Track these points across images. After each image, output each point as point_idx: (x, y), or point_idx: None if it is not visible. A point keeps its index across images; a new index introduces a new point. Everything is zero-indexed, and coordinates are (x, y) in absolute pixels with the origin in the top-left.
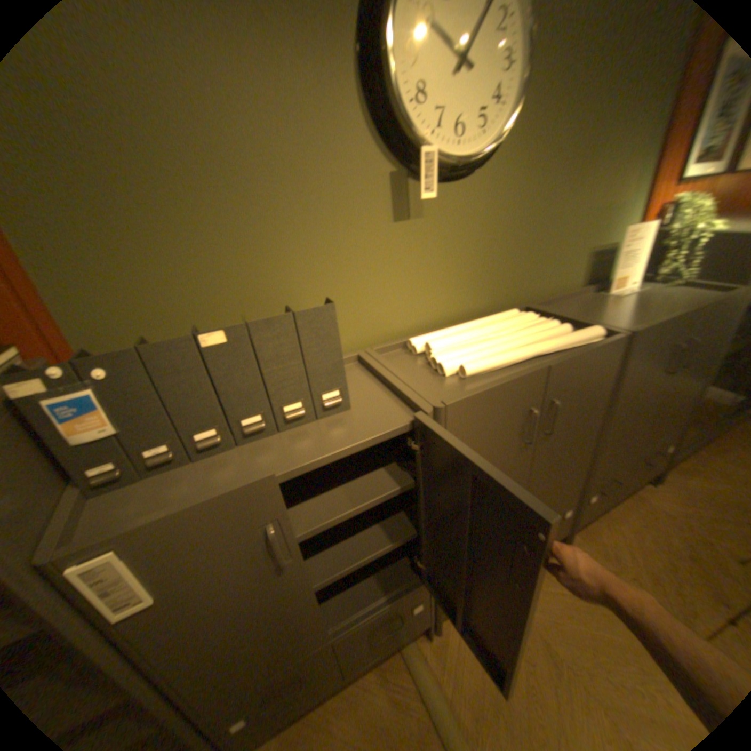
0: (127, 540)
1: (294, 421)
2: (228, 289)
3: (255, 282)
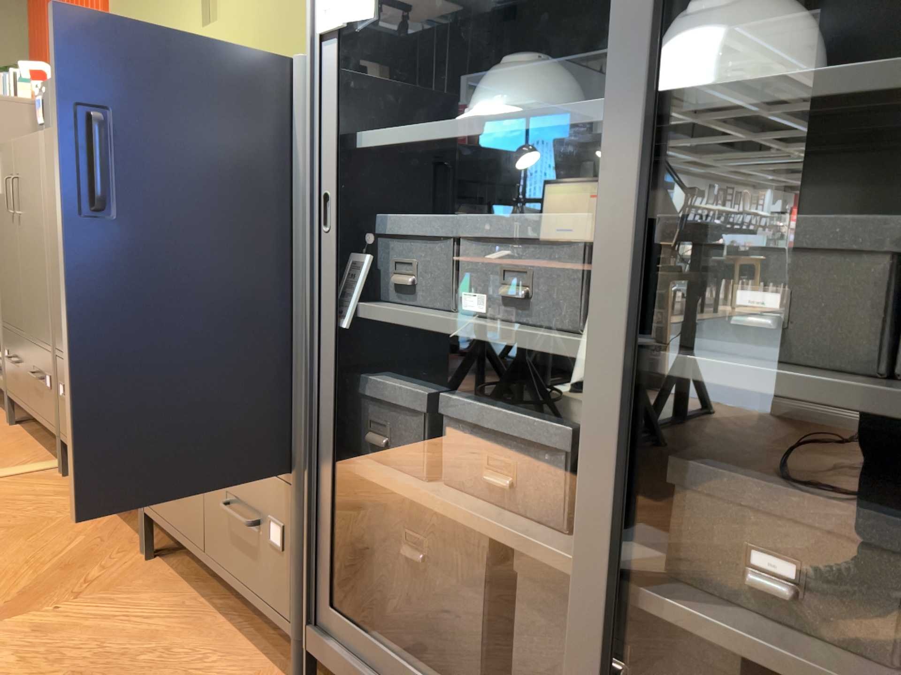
0: None
1: None
2: None
3: None
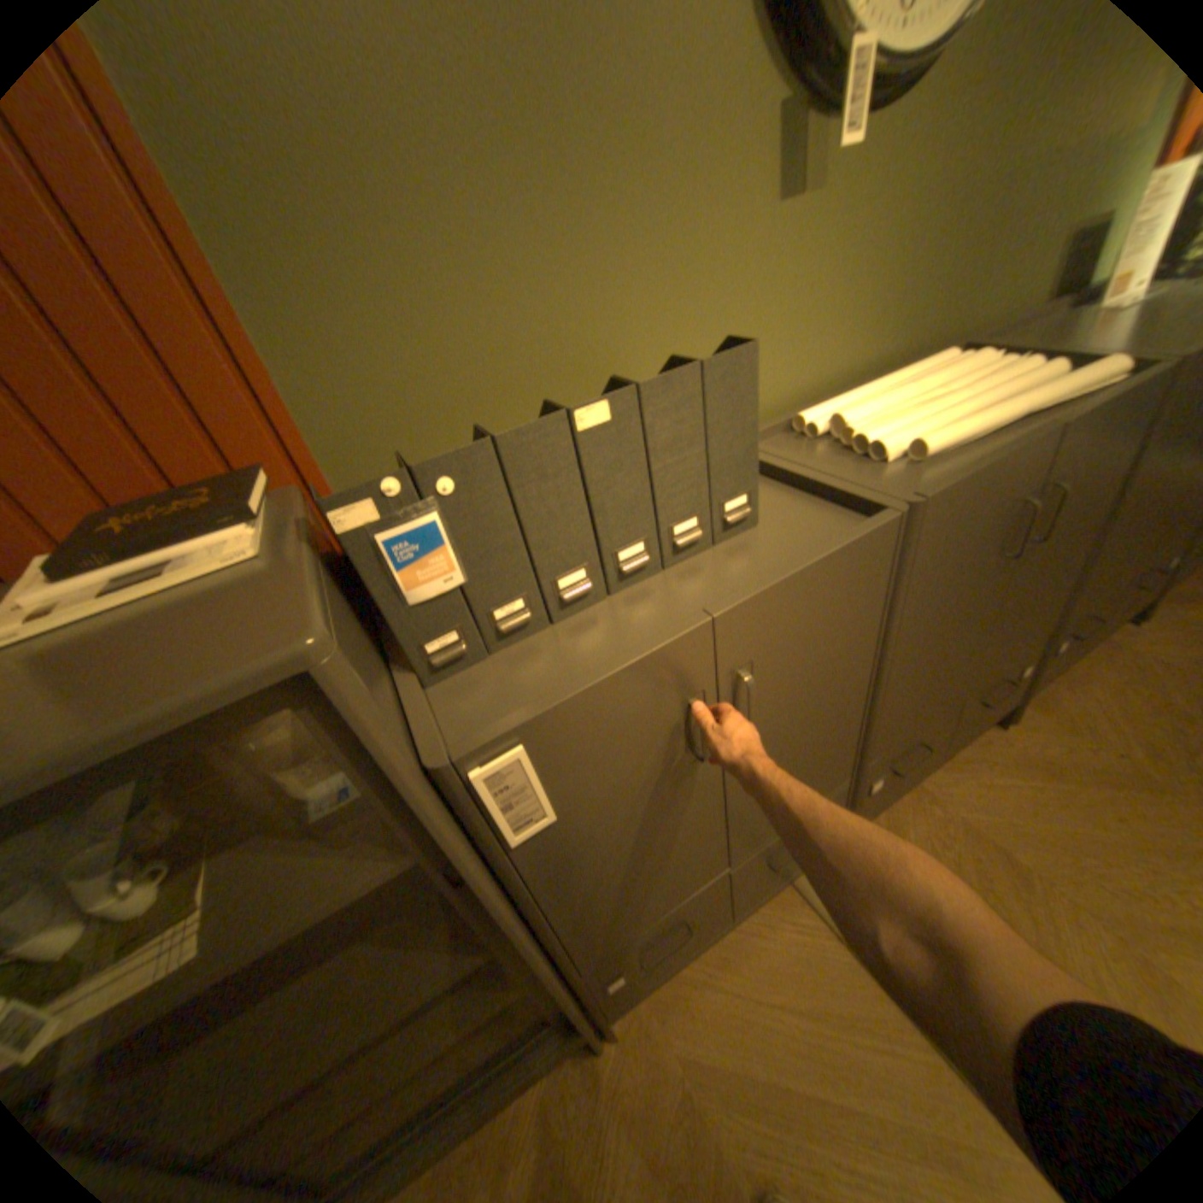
0: (538, 726)
1: (685, 549)
2: (537, 348)
3: (575, 332)
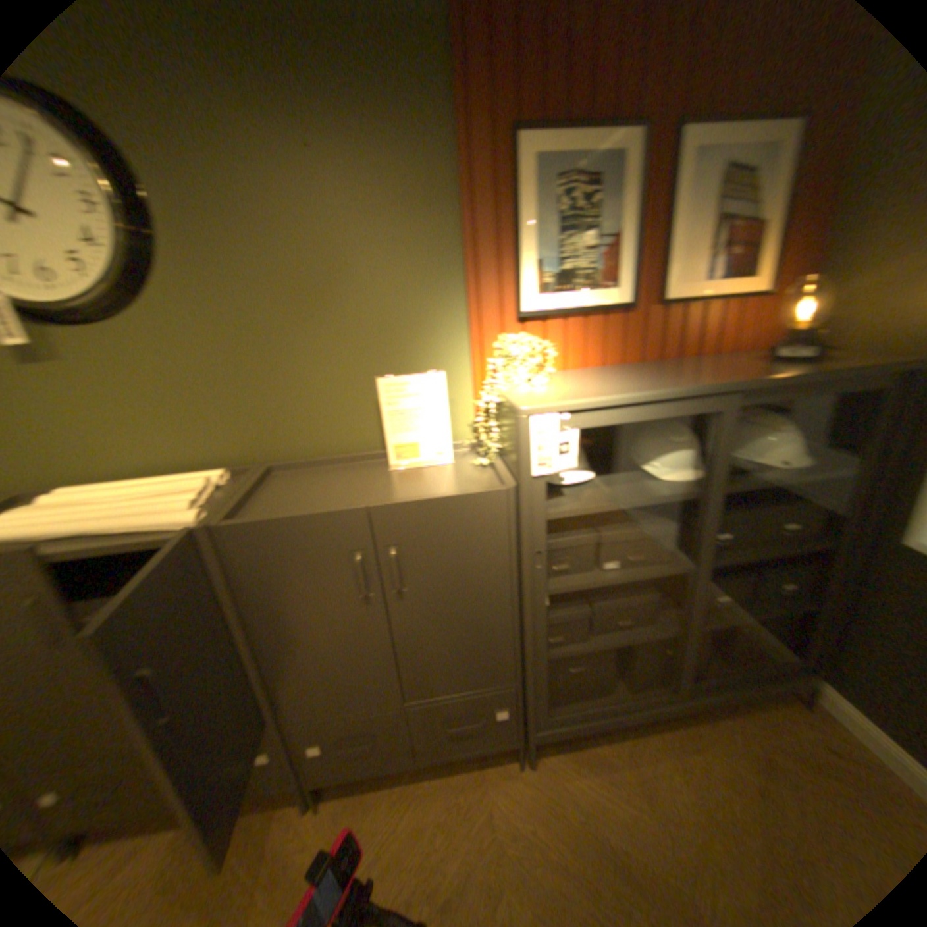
0: None
1: None
2: None
3: None
